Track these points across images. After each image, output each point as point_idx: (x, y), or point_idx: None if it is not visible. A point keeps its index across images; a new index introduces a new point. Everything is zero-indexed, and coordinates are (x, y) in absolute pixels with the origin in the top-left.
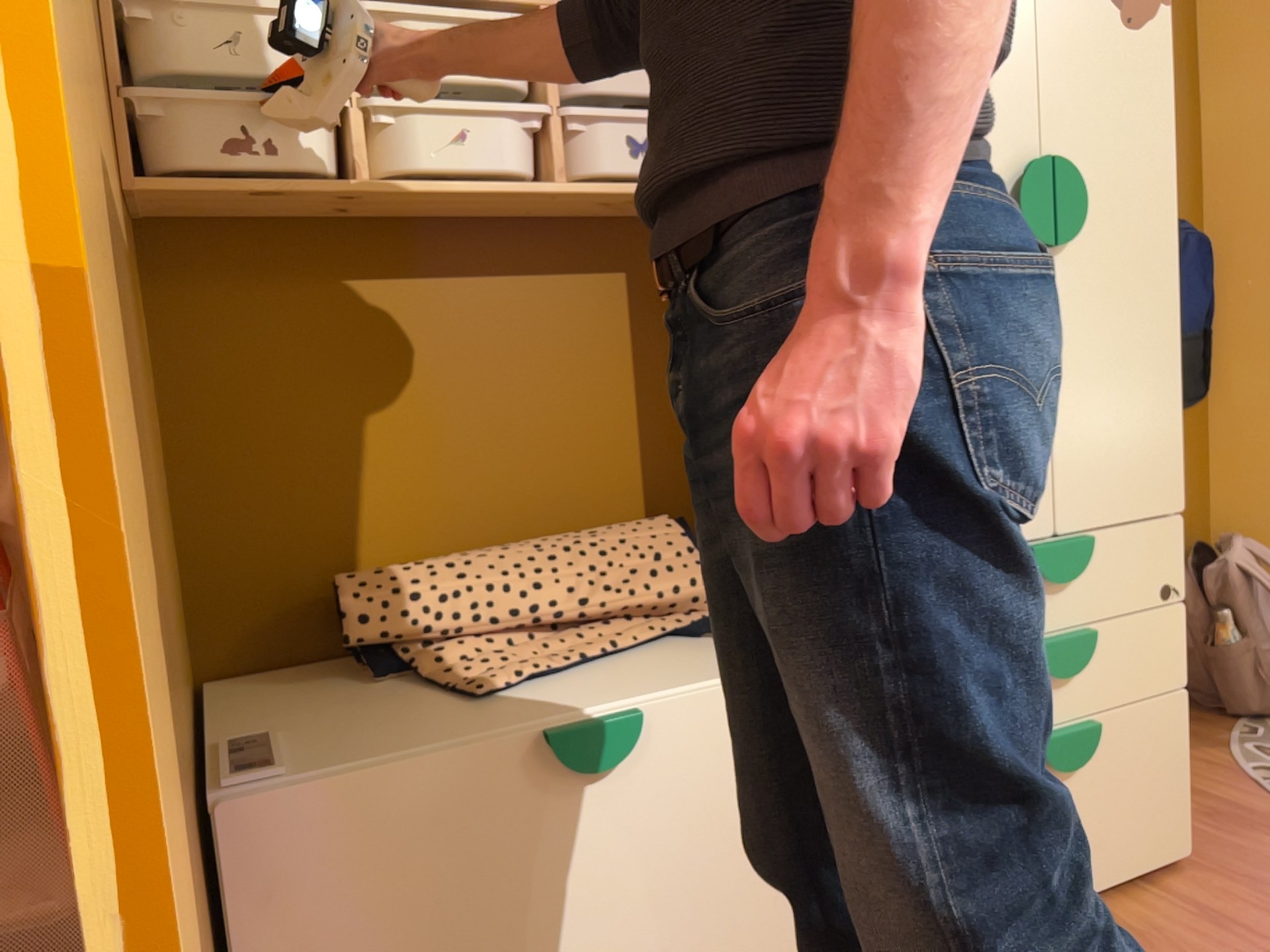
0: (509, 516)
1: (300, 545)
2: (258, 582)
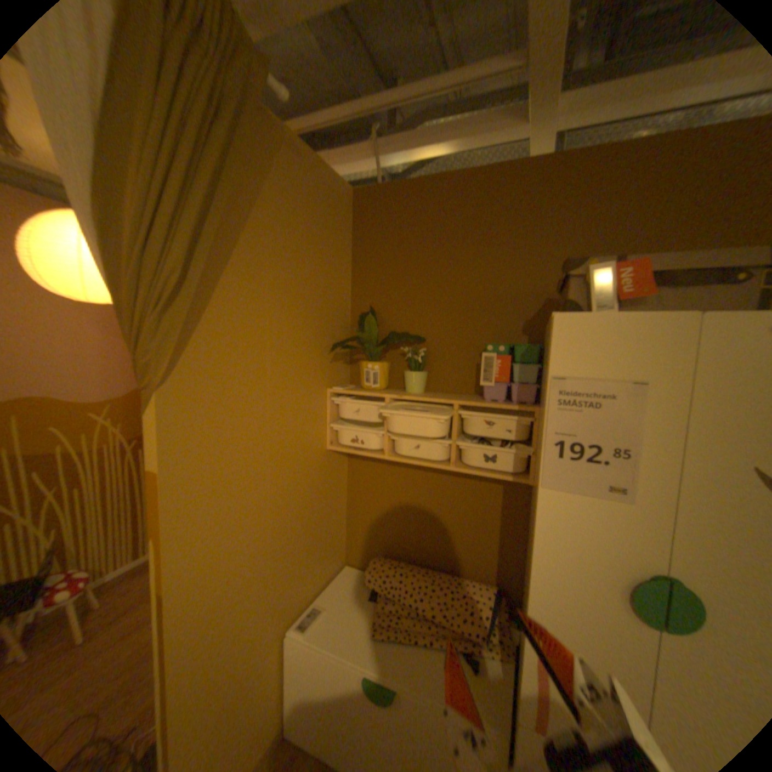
0: (440, 558)
1: (375, 539)
2: (363, 545)
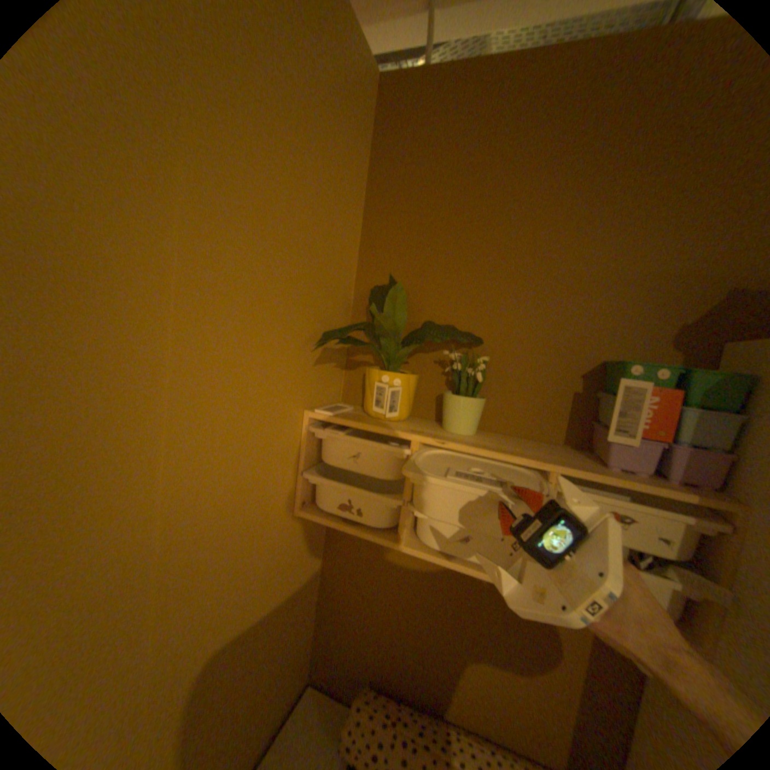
0: (468, 704)
1: (360, 653)
2: (340, 657)
